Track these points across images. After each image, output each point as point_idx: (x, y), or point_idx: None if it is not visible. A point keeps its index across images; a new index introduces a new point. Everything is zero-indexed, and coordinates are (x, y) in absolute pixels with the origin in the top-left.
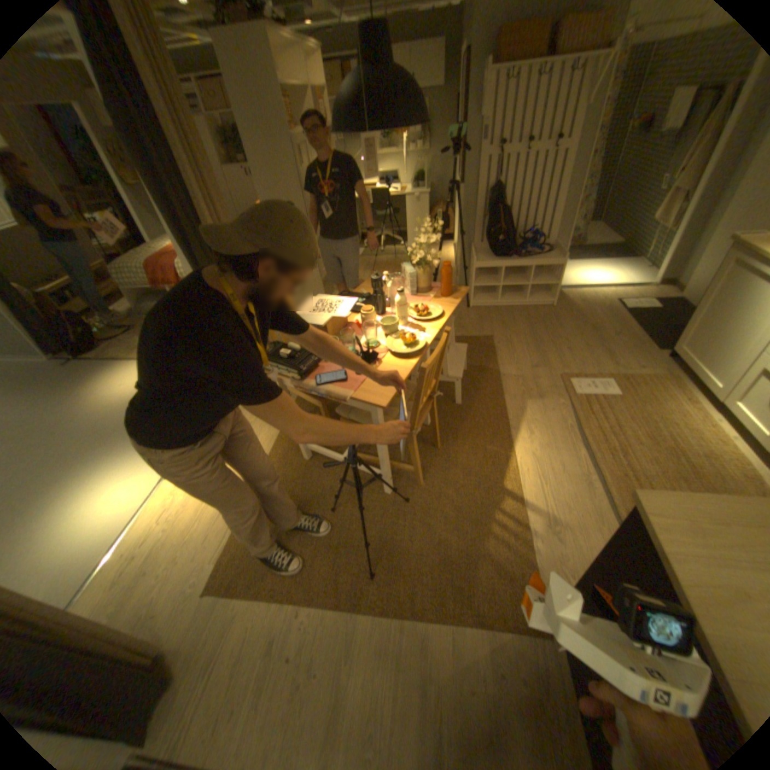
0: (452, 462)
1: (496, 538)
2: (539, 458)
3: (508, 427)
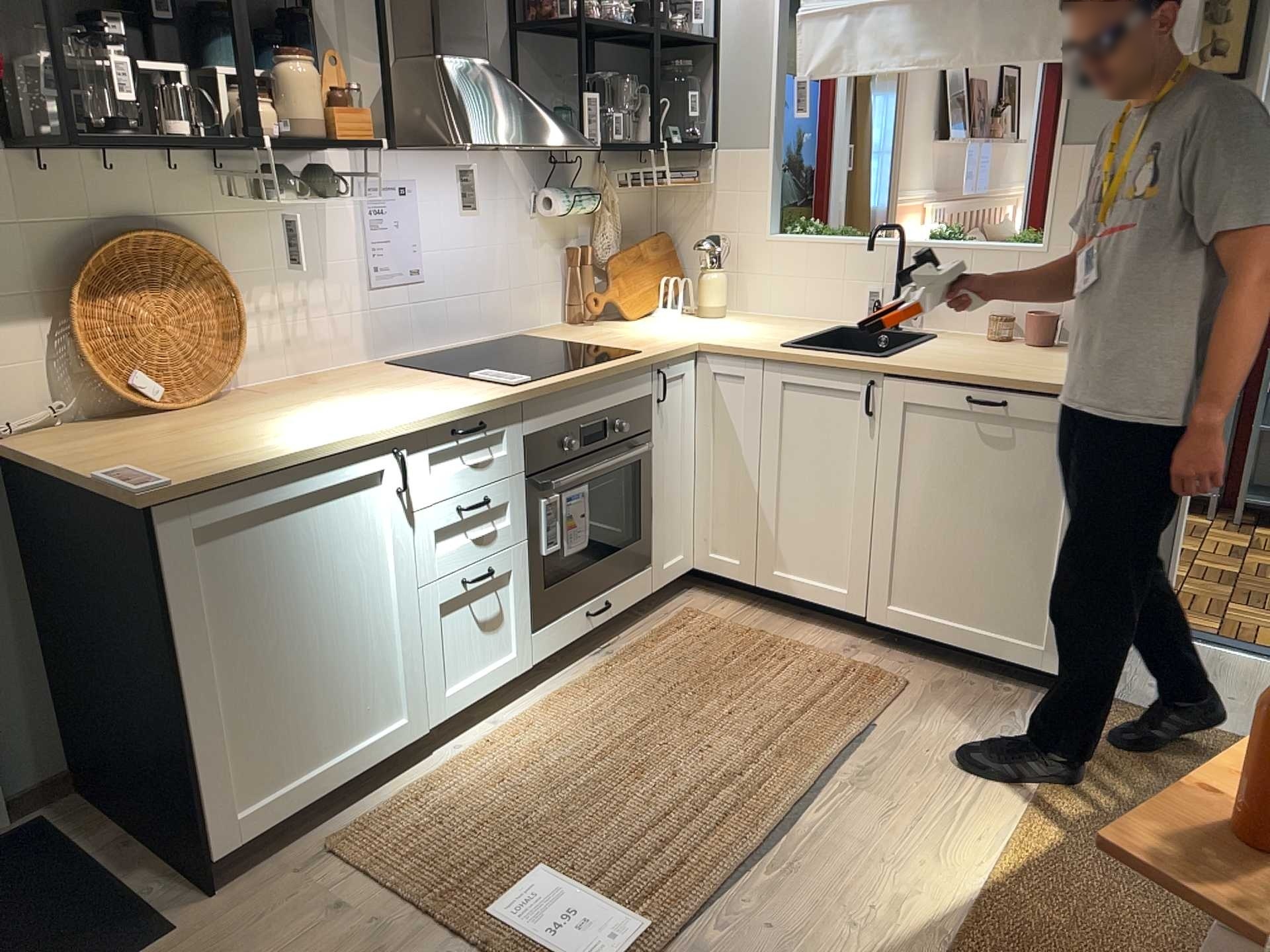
0: (1198, 933)
1: (1129, 781)
2: (929, 847)
3: (959, 941)
